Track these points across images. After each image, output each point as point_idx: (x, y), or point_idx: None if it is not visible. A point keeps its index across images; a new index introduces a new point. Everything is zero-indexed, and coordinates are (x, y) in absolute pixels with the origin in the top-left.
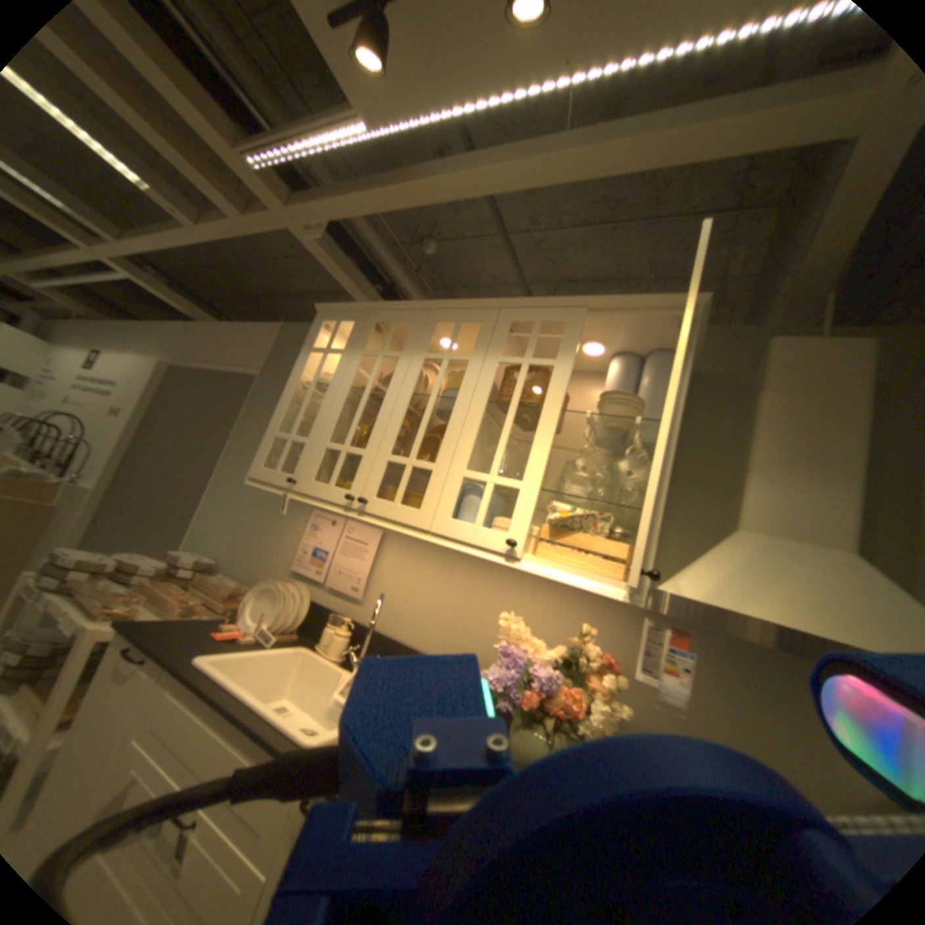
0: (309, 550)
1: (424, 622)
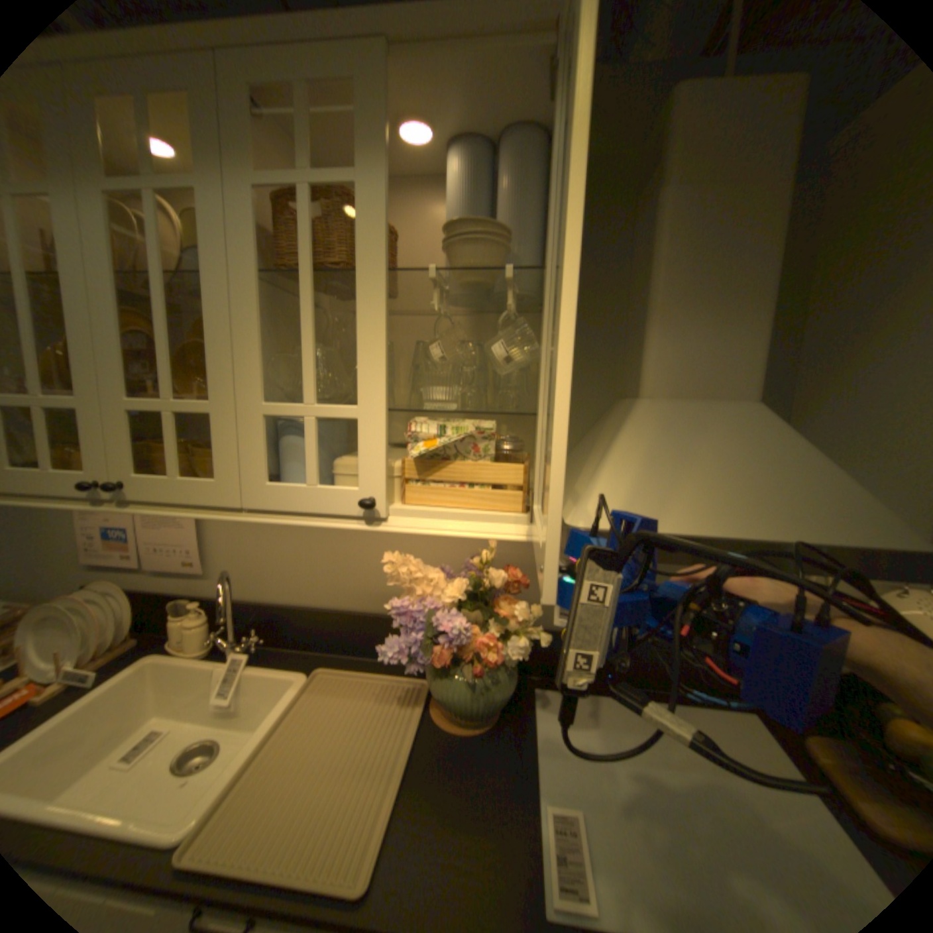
0: (94, 531)
1: (295, 574)
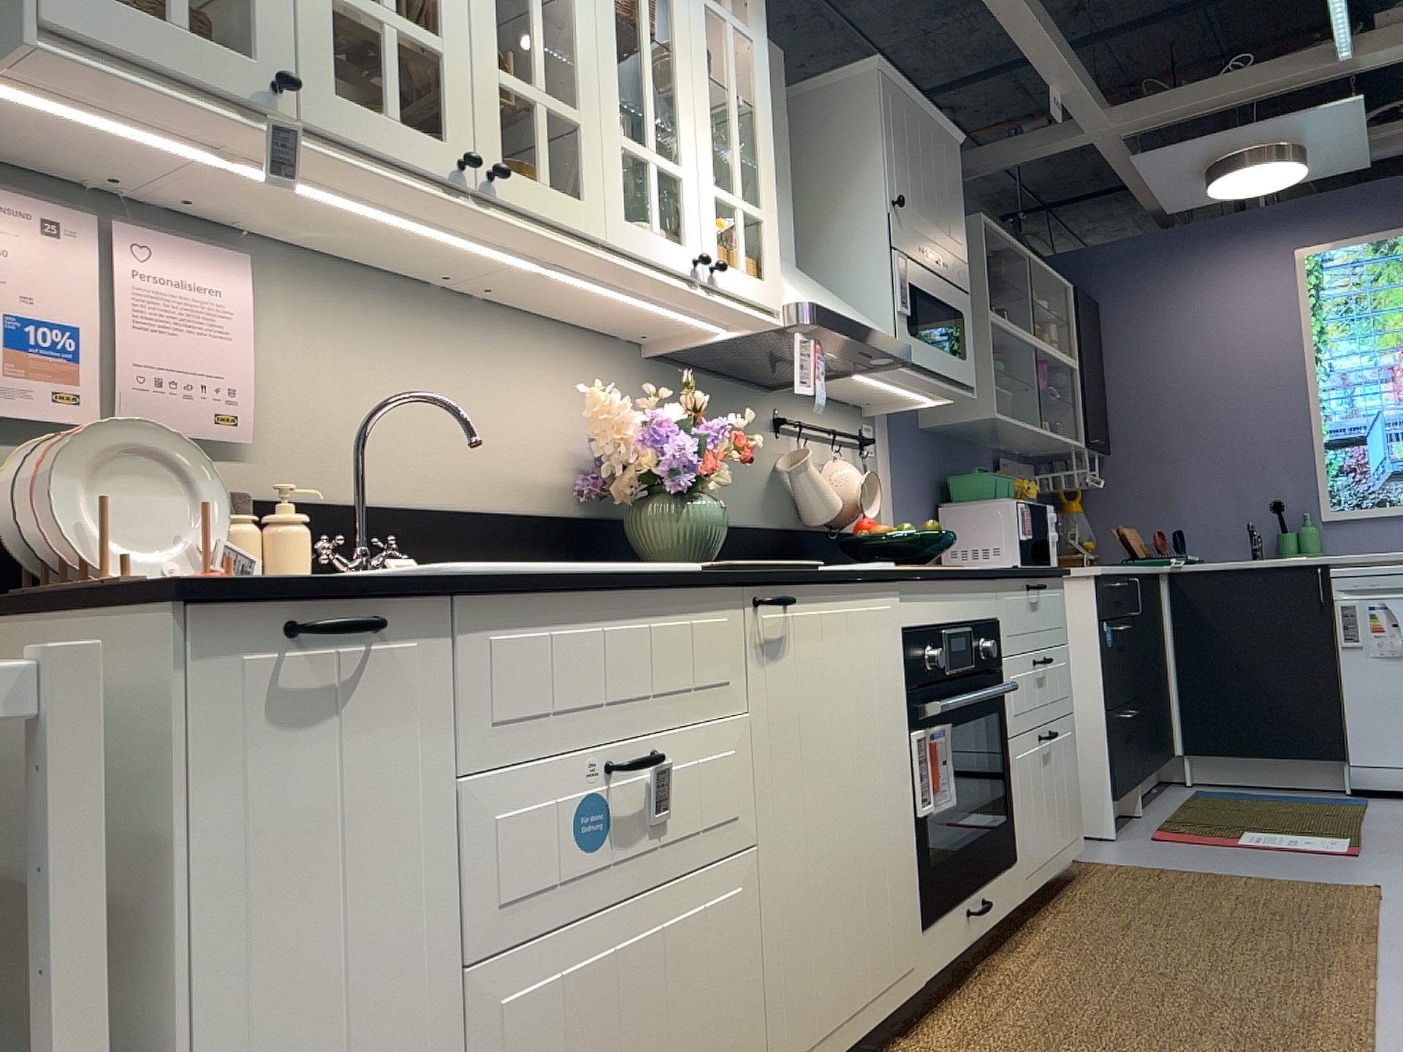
0: None
1: (402, 451)
